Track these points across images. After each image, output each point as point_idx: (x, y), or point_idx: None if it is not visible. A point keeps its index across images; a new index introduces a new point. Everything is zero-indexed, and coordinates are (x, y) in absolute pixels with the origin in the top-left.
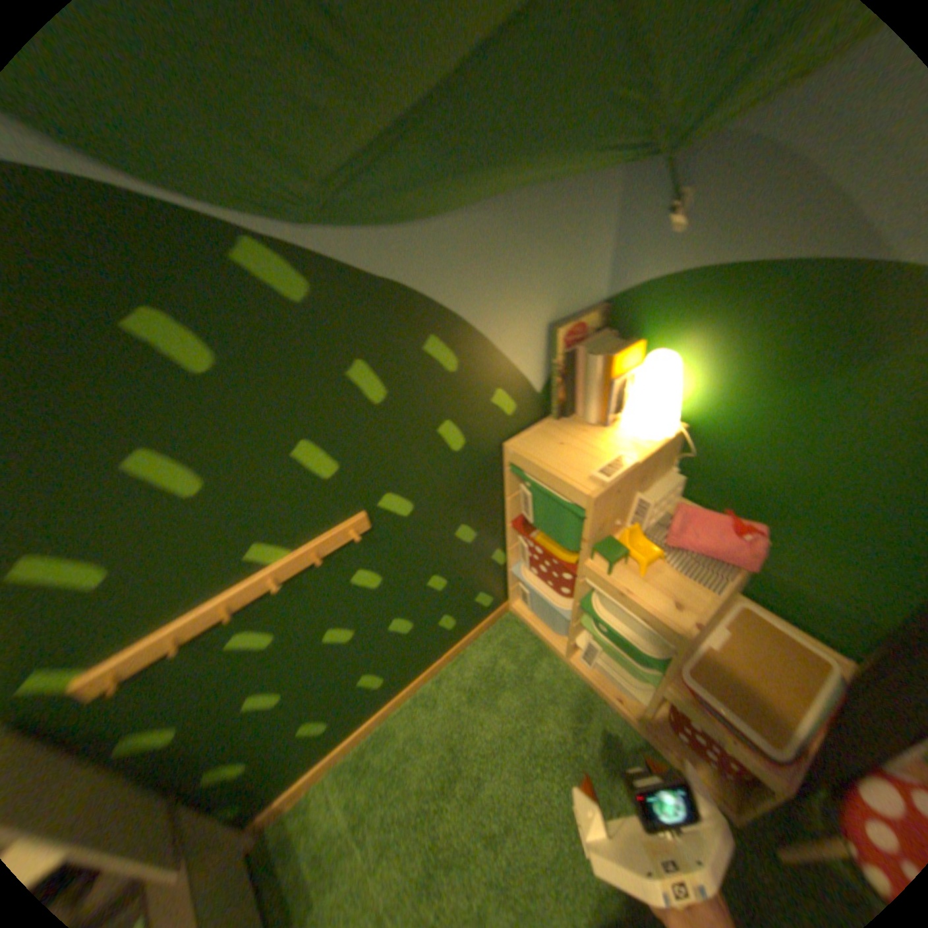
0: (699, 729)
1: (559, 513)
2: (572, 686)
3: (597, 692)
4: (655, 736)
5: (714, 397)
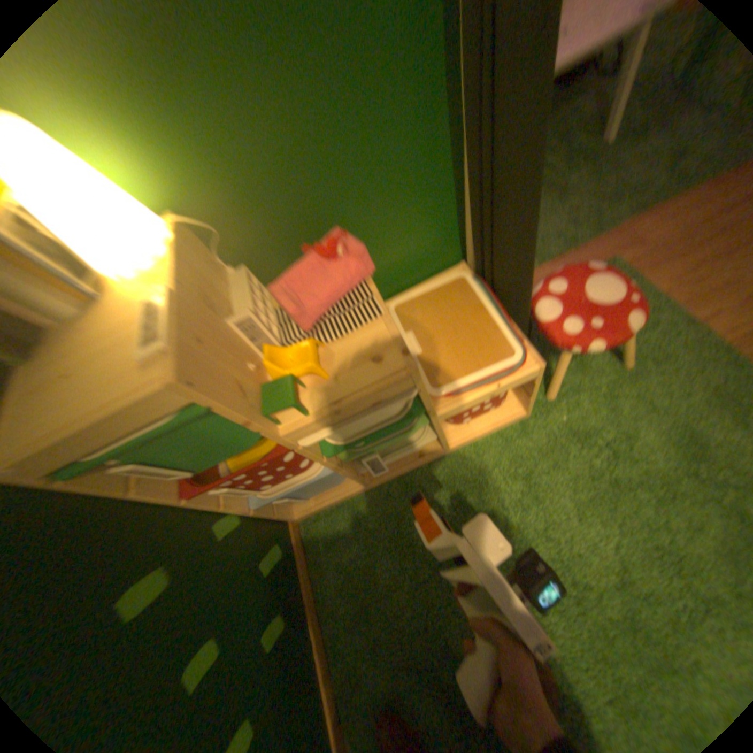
0: (471, 405)
1: (180, 440)
2: (391, 491)
3: (404, 471)
4: (454, 440)
5: (147, 148)
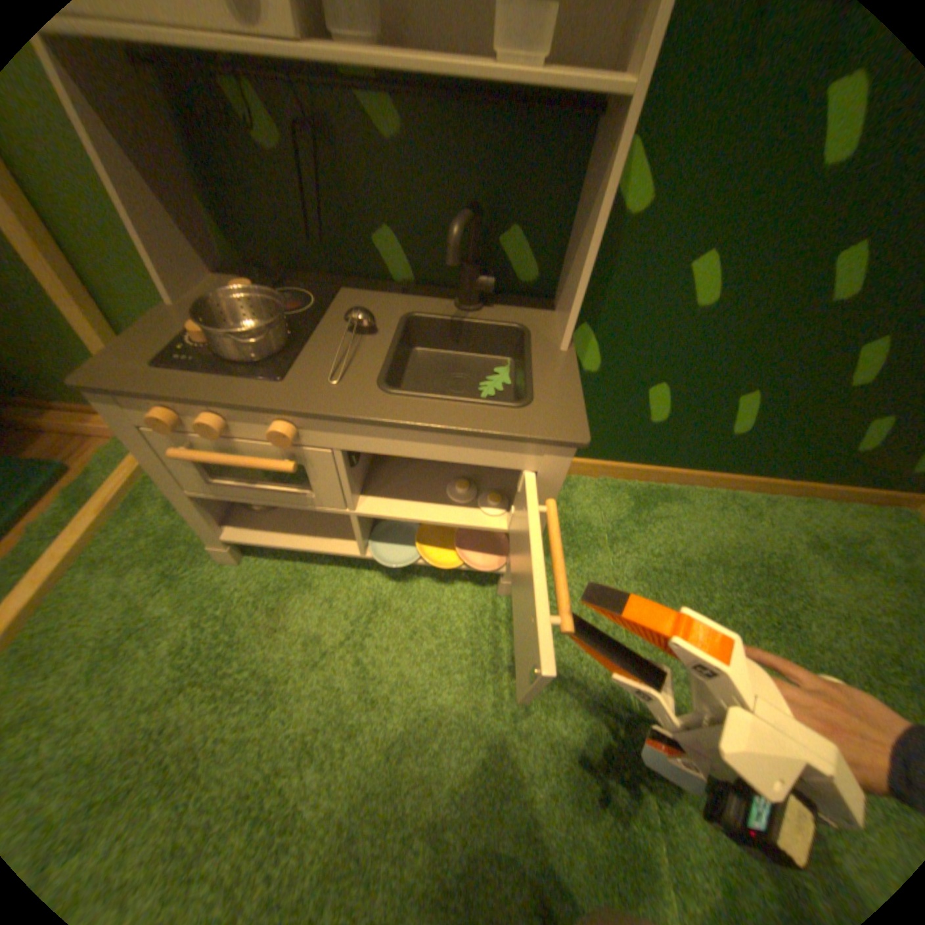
0: None
1: None
2: None
3: None
4: None
5: None
